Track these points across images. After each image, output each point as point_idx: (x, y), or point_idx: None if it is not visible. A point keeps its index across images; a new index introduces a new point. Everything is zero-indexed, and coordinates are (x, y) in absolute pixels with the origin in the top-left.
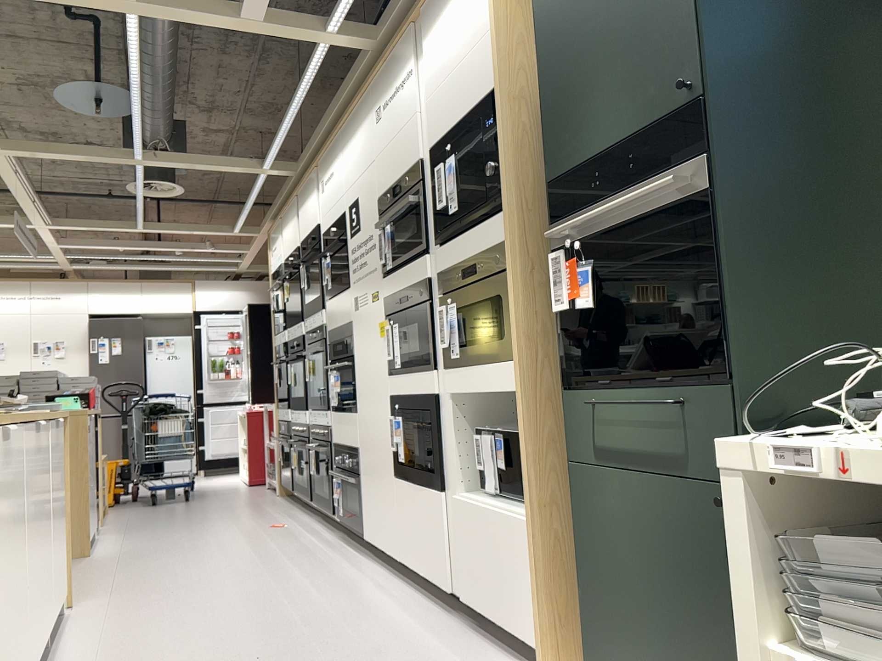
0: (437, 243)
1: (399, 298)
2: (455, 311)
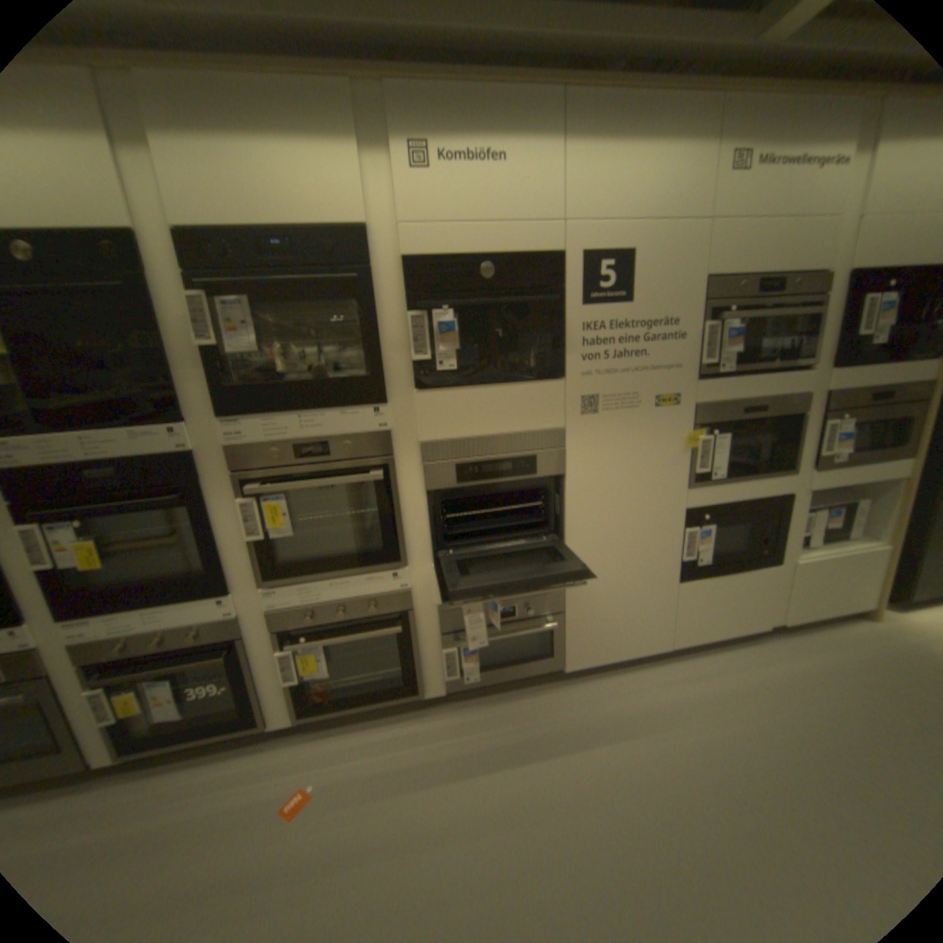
0: (840, 363)
1: (746, 407)
2: (852, 425)
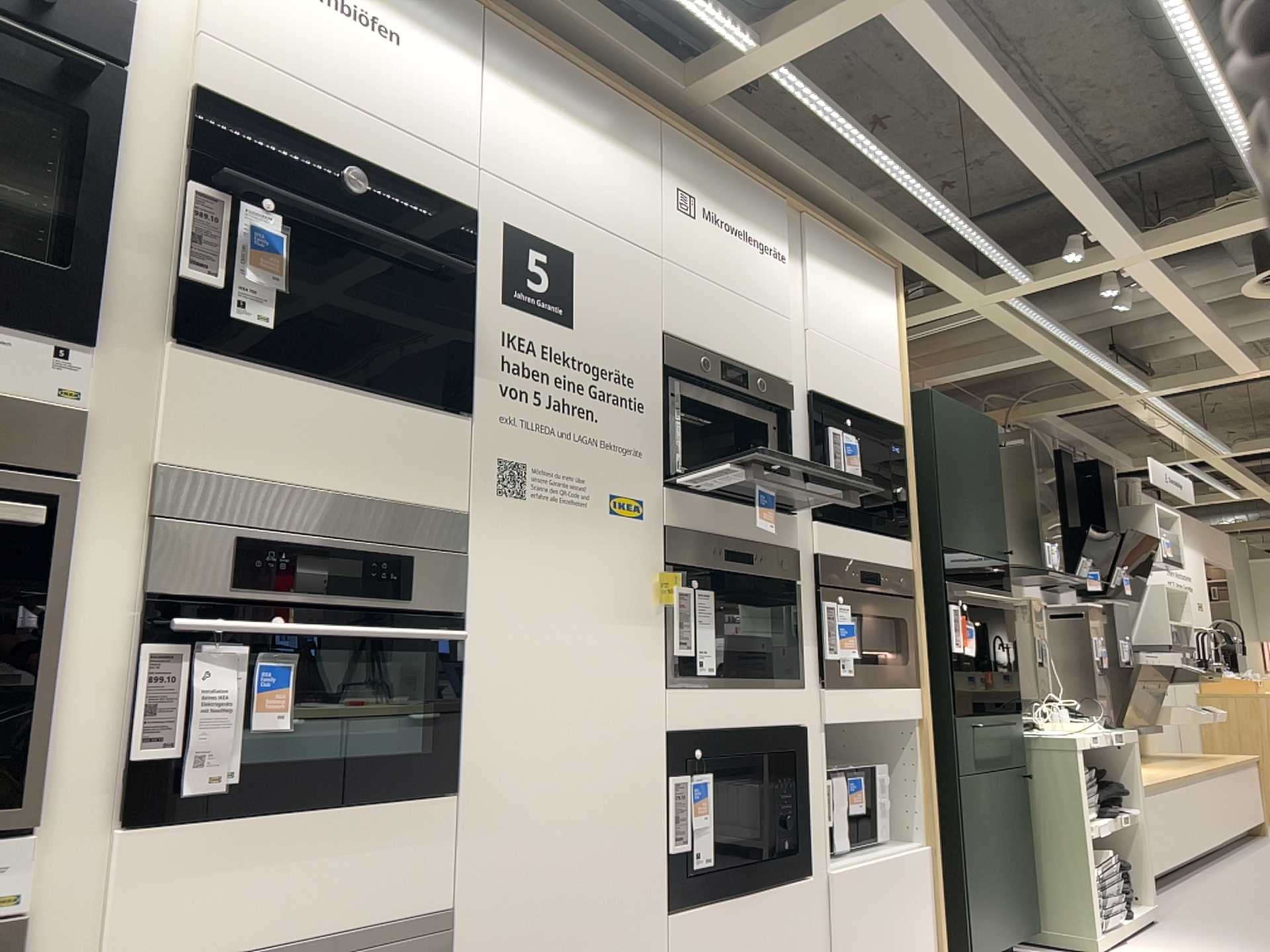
0: (820, 515)
1: (728, 551)
2: (848, 615)
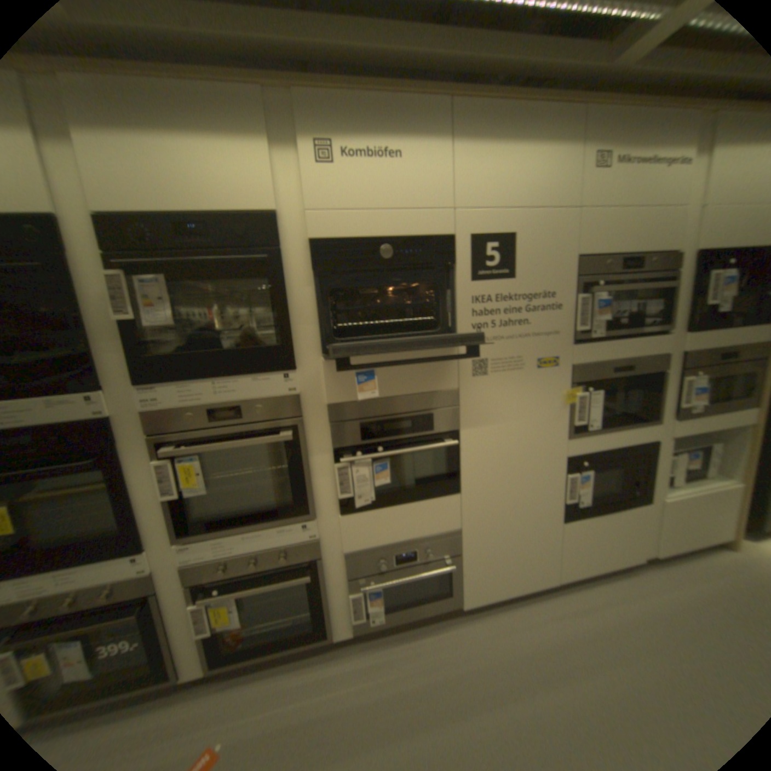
0: (693, 329)
1: (616, 367)
2: (706, 381)
